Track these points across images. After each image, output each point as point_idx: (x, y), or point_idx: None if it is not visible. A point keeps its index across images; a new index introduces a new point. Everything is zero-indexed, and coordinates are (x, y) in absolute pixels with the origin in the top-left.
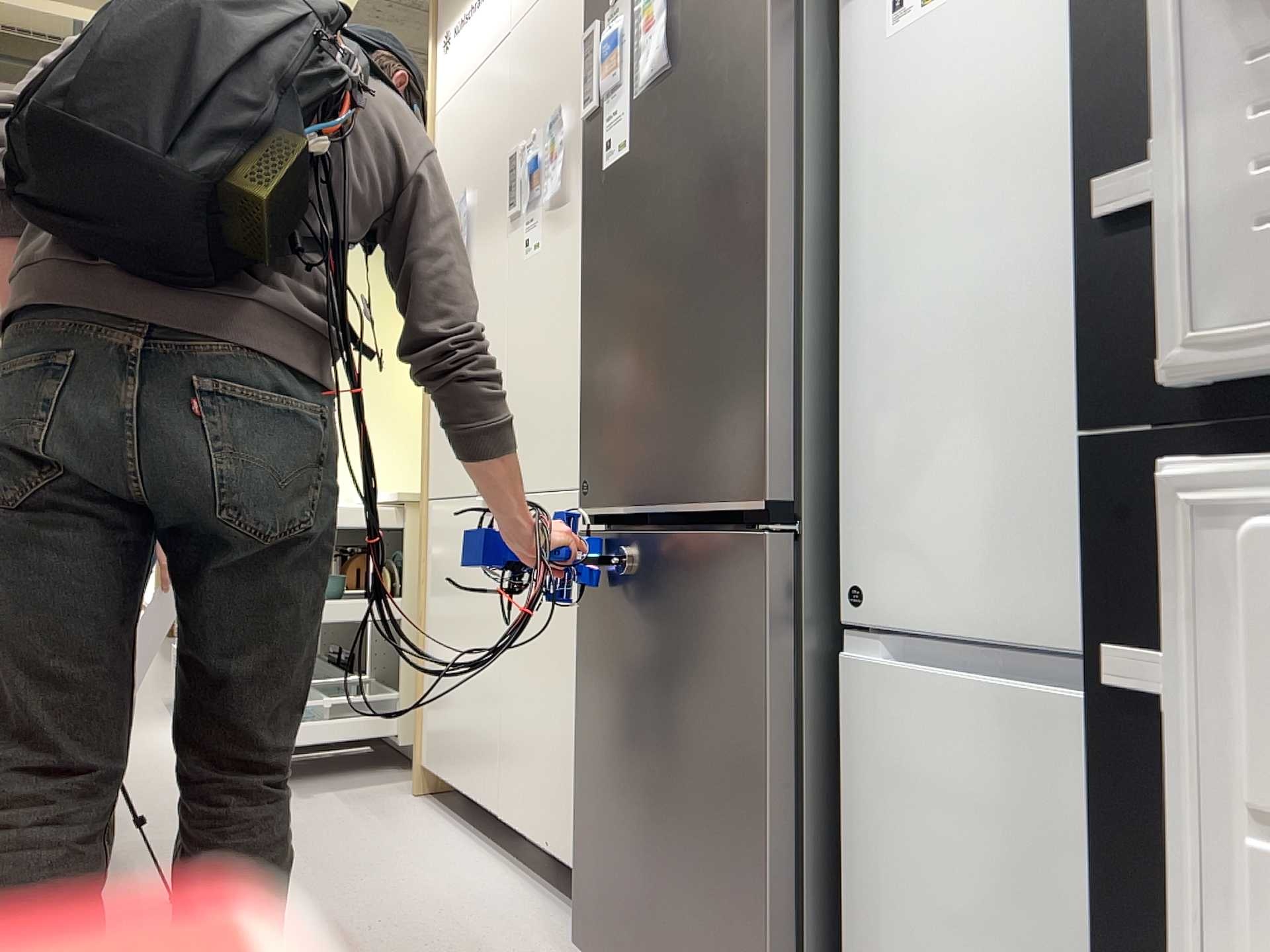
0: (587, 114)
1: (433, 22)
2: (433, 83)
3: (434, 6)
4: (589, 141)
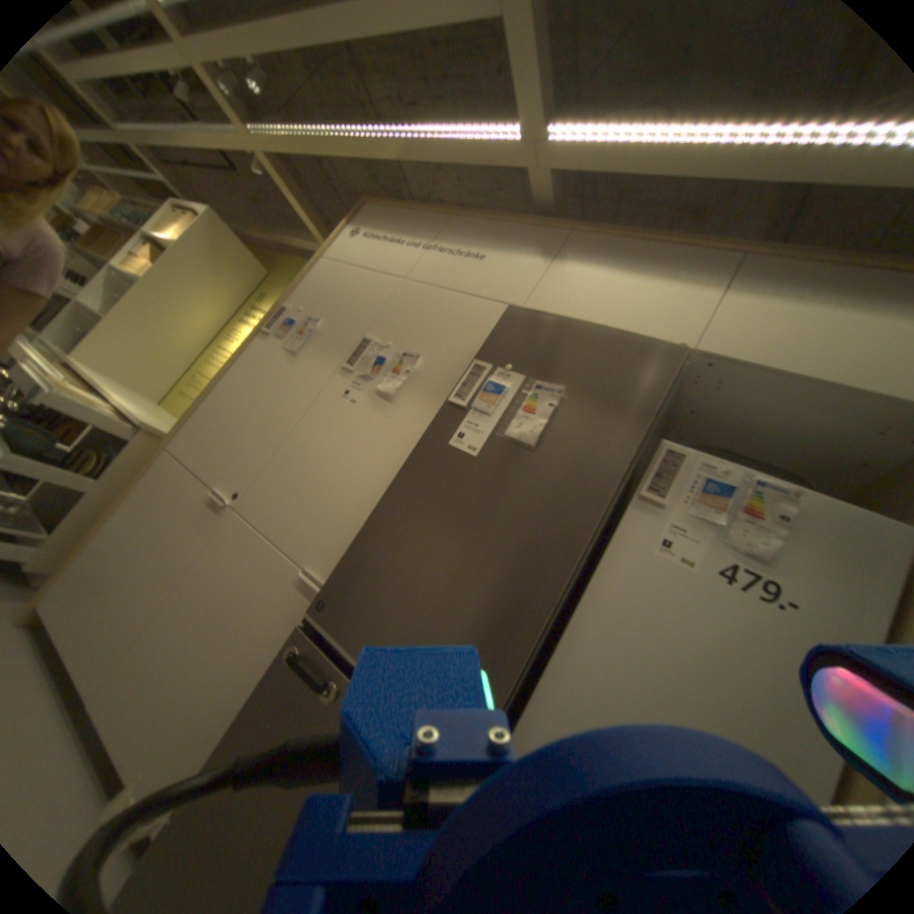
0: (453, 404)
1: (353, 216)
2: (331, 243)
3: (358, 209)
4: (445, 417)
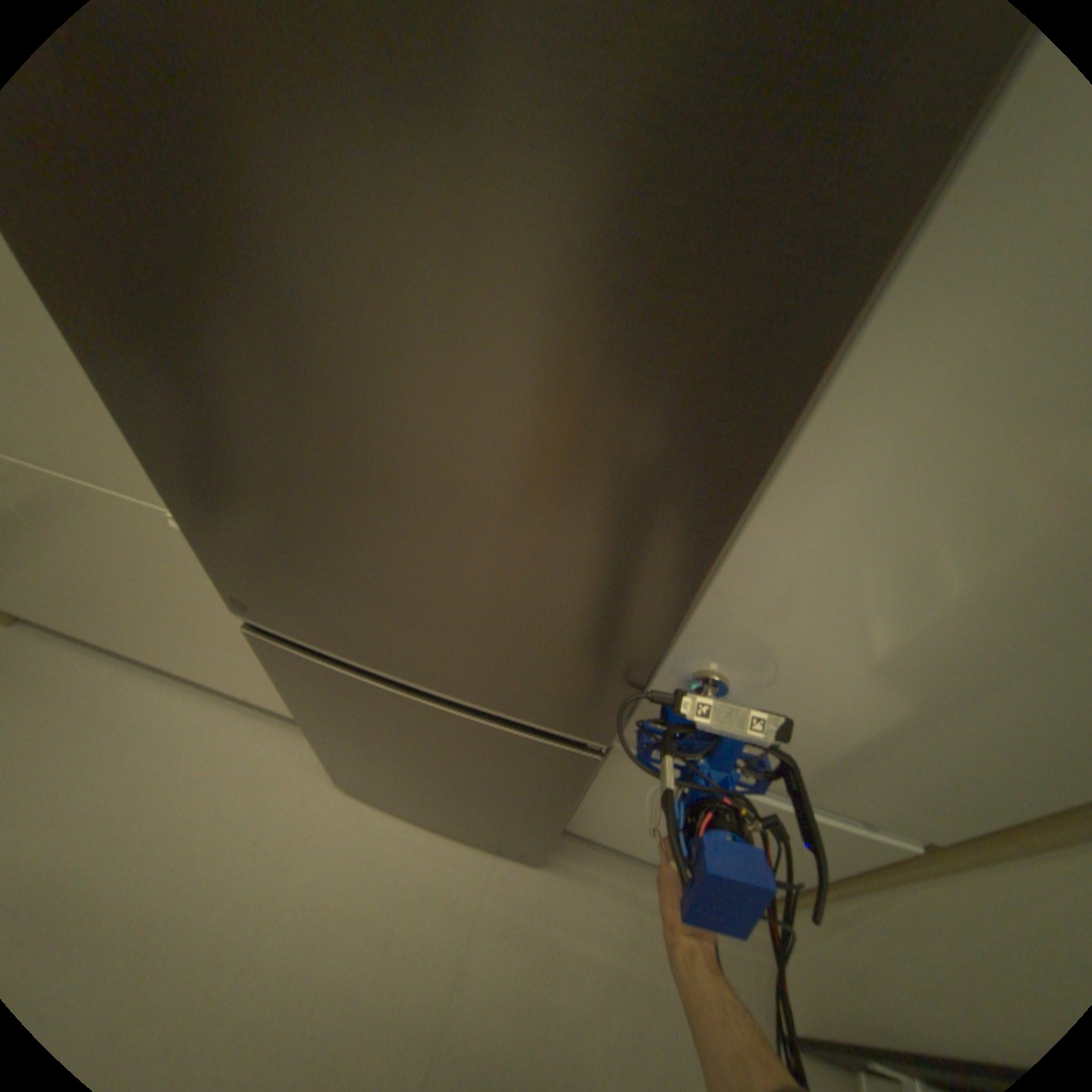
0: None
1: None
2: None
3: None
4: None
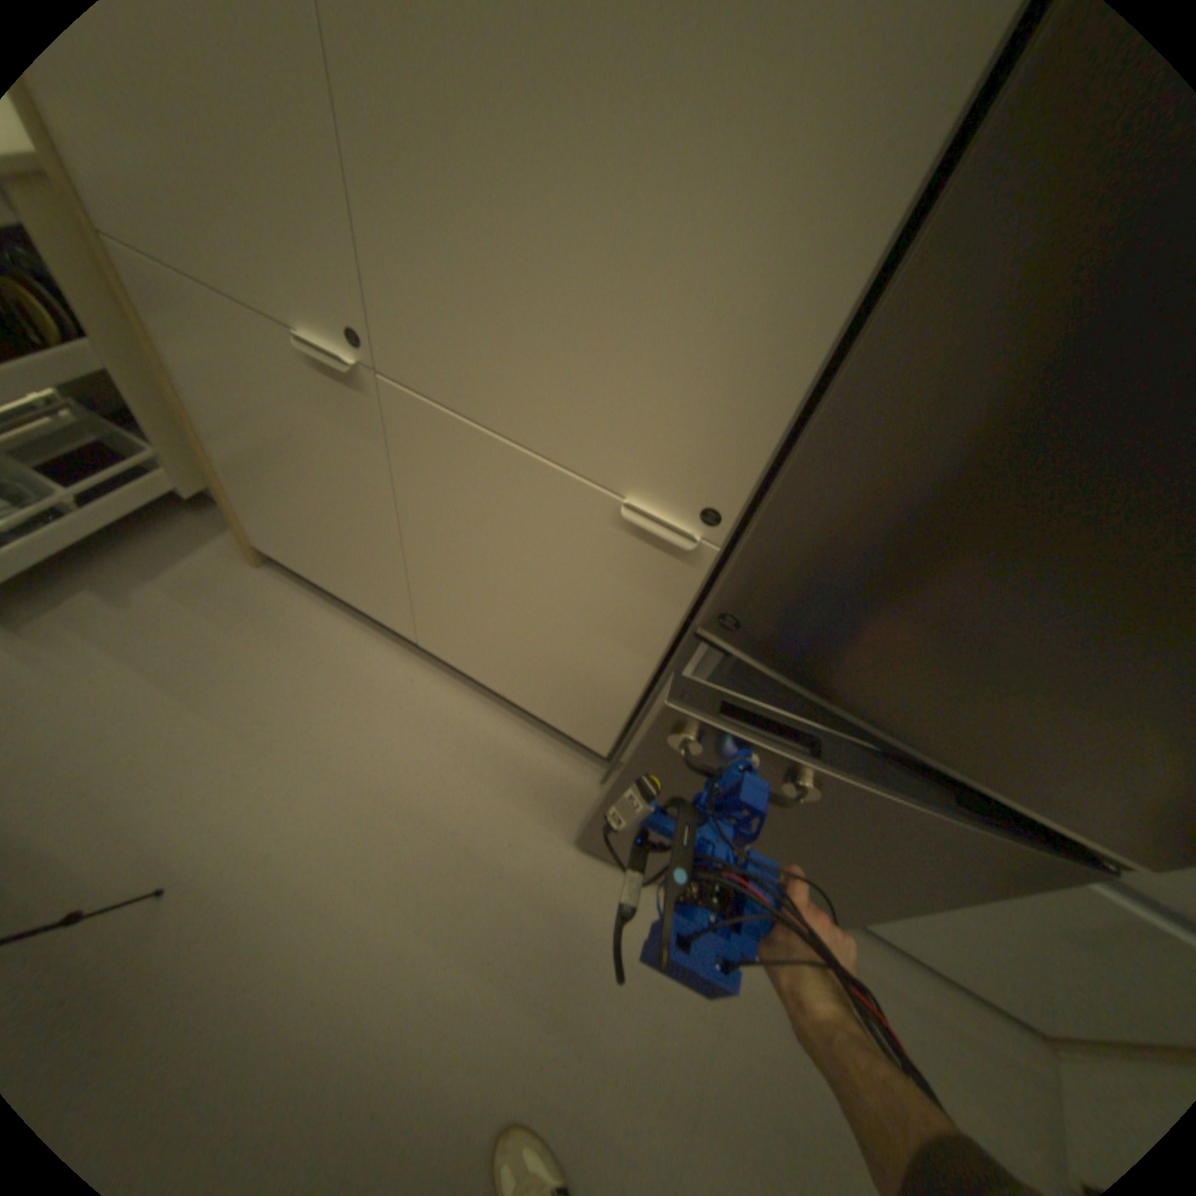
0: None
1: None
2: None
3: None
4: None
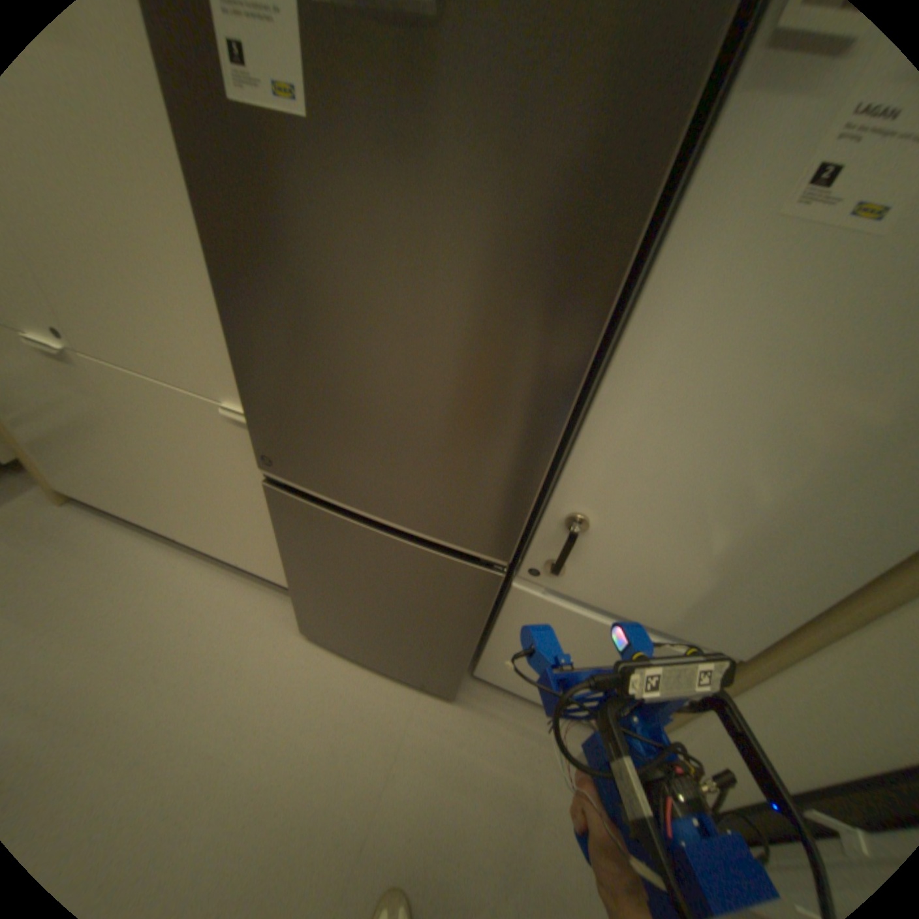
0: None
1: None
2: None
3: None
4: None
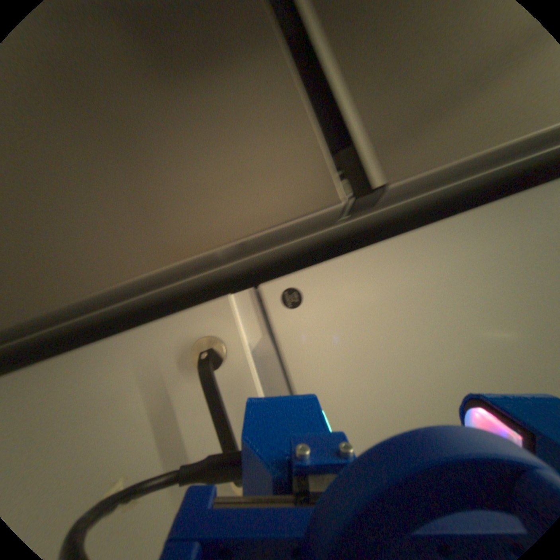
0: None
1: None
2: None
3: None
4: None
